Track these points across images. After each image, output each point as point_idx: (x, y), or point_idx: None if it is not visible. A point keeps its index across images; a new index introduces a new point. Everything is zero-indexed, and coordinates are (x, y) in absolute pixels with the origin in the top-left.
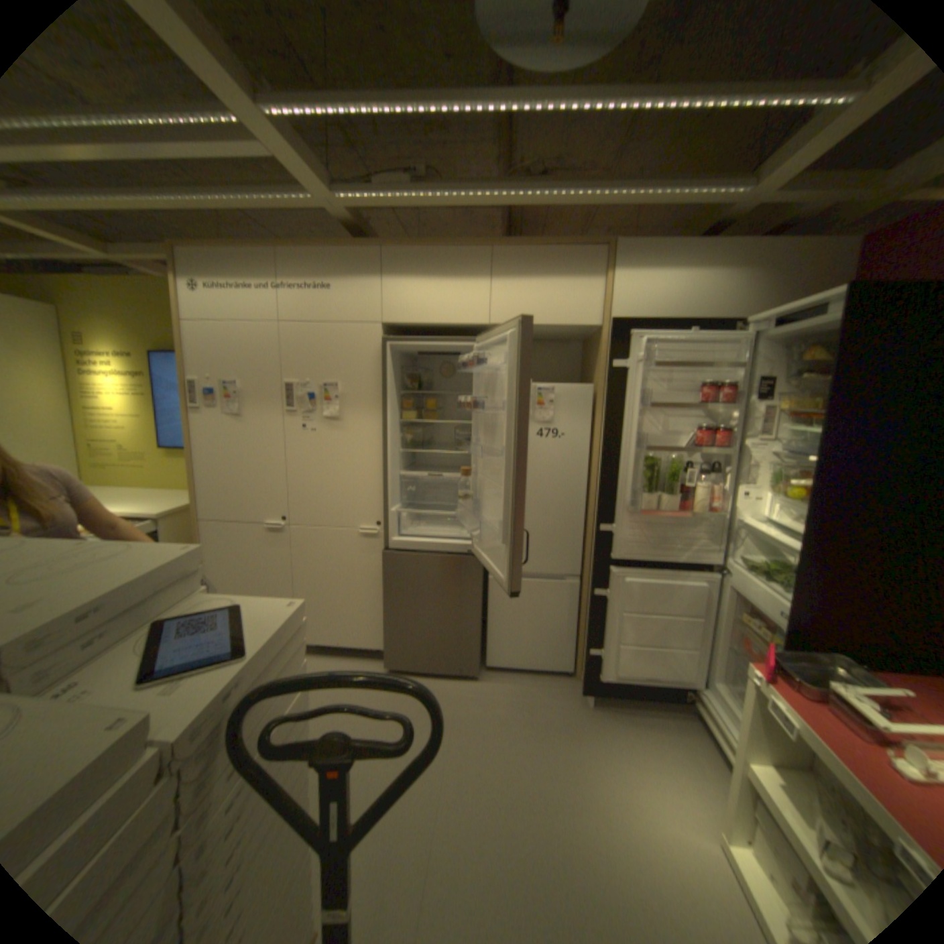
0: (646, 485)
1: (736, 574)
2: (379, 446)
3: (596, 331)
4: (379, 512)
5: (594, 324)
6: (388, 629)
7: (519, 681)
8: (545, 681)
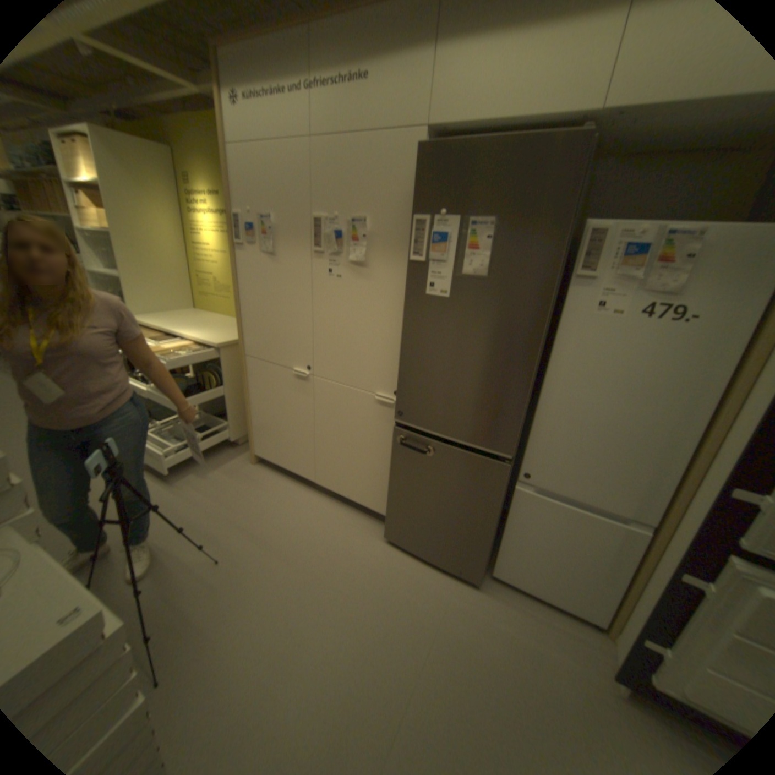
0: None
1: None
2: (405, 303)
3: None
4: (398, 381)
5: None
6: (392, 503)
7: (529, 609)
8: (563, 623)
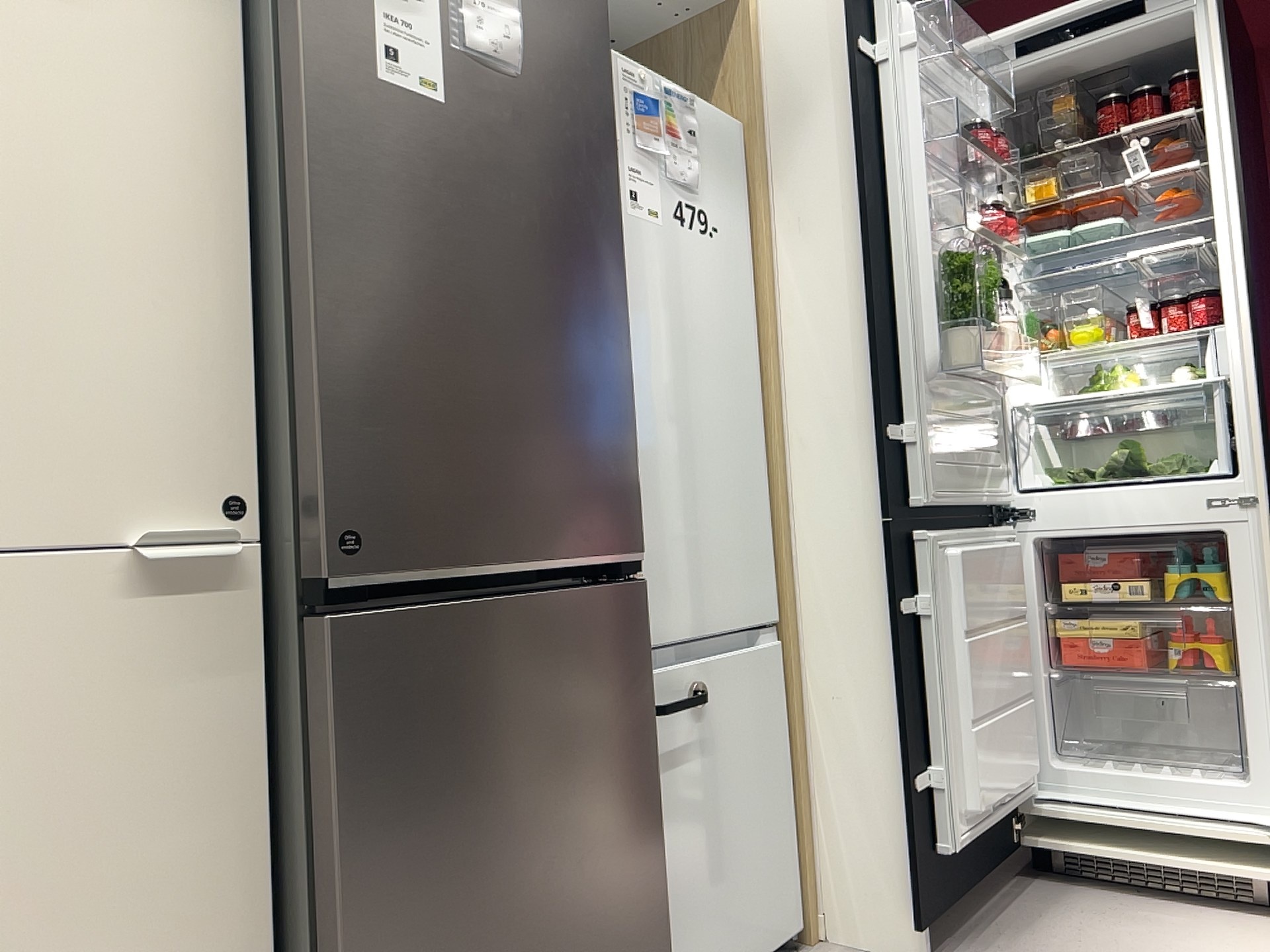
0: (935, 322)
1: (1020, 518)
2: (221, 126)
3: (691, 17)
4: (229, 452)
5: None
6: None
7: None
8: None
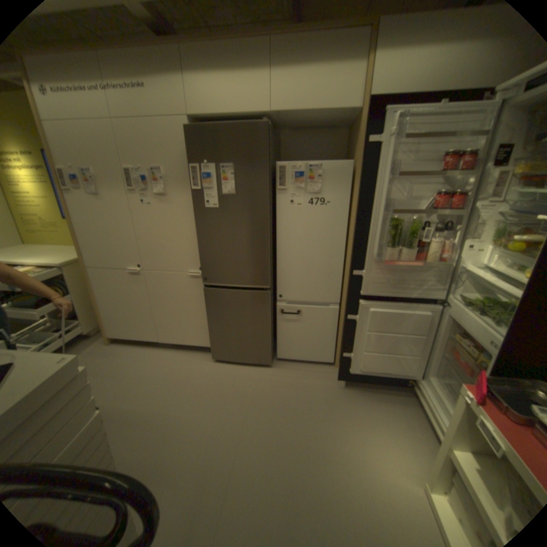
0: (390, 240)
1: (454, 305)
2: (195, 214)
3: (358, 113)
4: (200, 261)
5: (355, 106)
6: (212, 336)
7: (297, 367)
8: (314, 368)
